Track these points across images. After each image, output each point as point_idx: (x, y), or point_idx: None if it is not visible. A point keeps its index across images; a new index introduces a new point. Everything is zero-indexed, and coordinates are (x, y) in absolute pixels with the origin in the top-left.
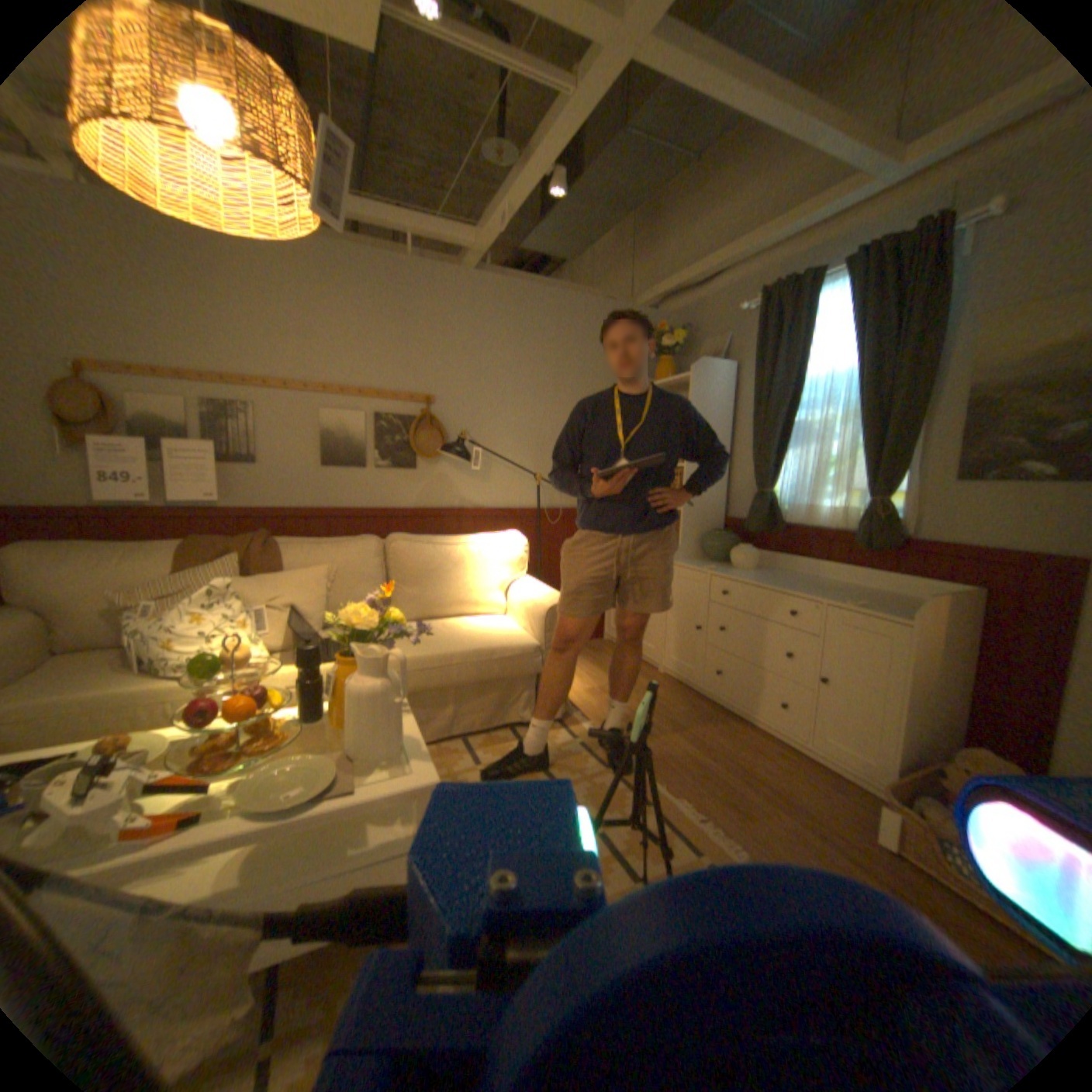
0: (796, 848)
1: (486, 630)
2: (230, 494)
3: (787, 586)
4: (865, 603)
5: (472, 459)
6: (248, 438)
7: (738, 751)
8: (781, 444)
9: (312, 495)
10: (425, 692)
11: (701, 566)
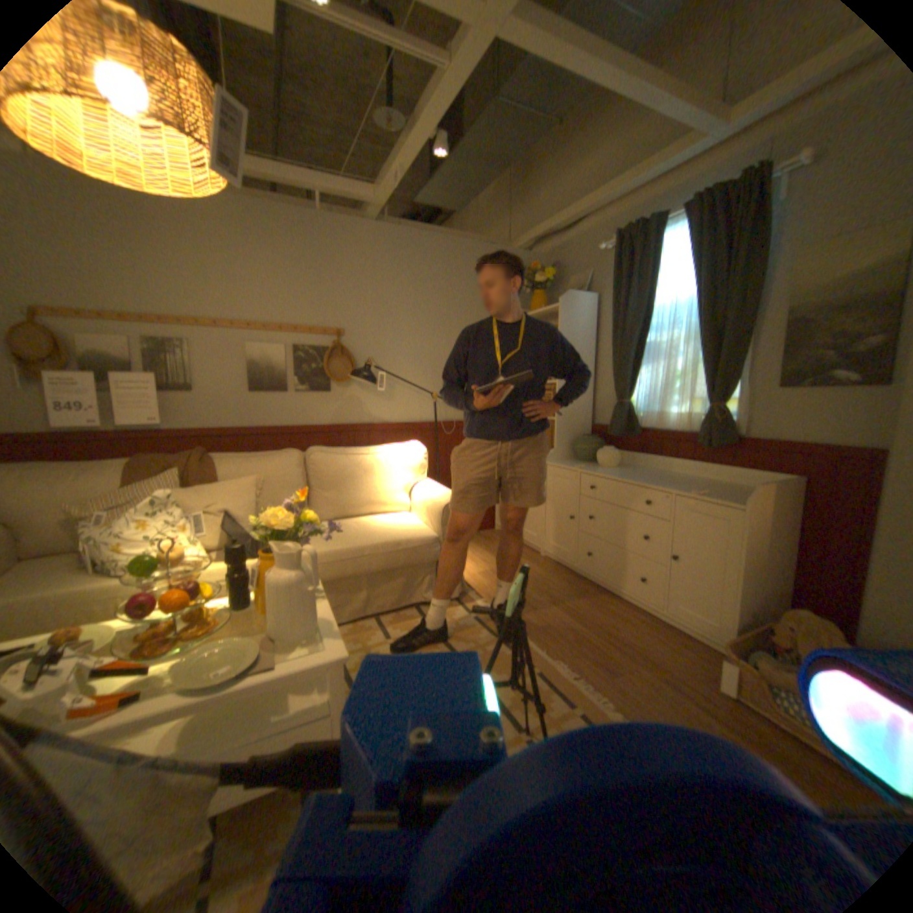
0: (653, 698)
1: (393, 526)
2: (170, 417)
3: (643, 480)
4: (706, 492)
5: (378, 381)
6: (184, 369)
7: (606, 619)
8: (636, 361)
9: (242, 416)
10: (342, 579)
11: (573, 466)
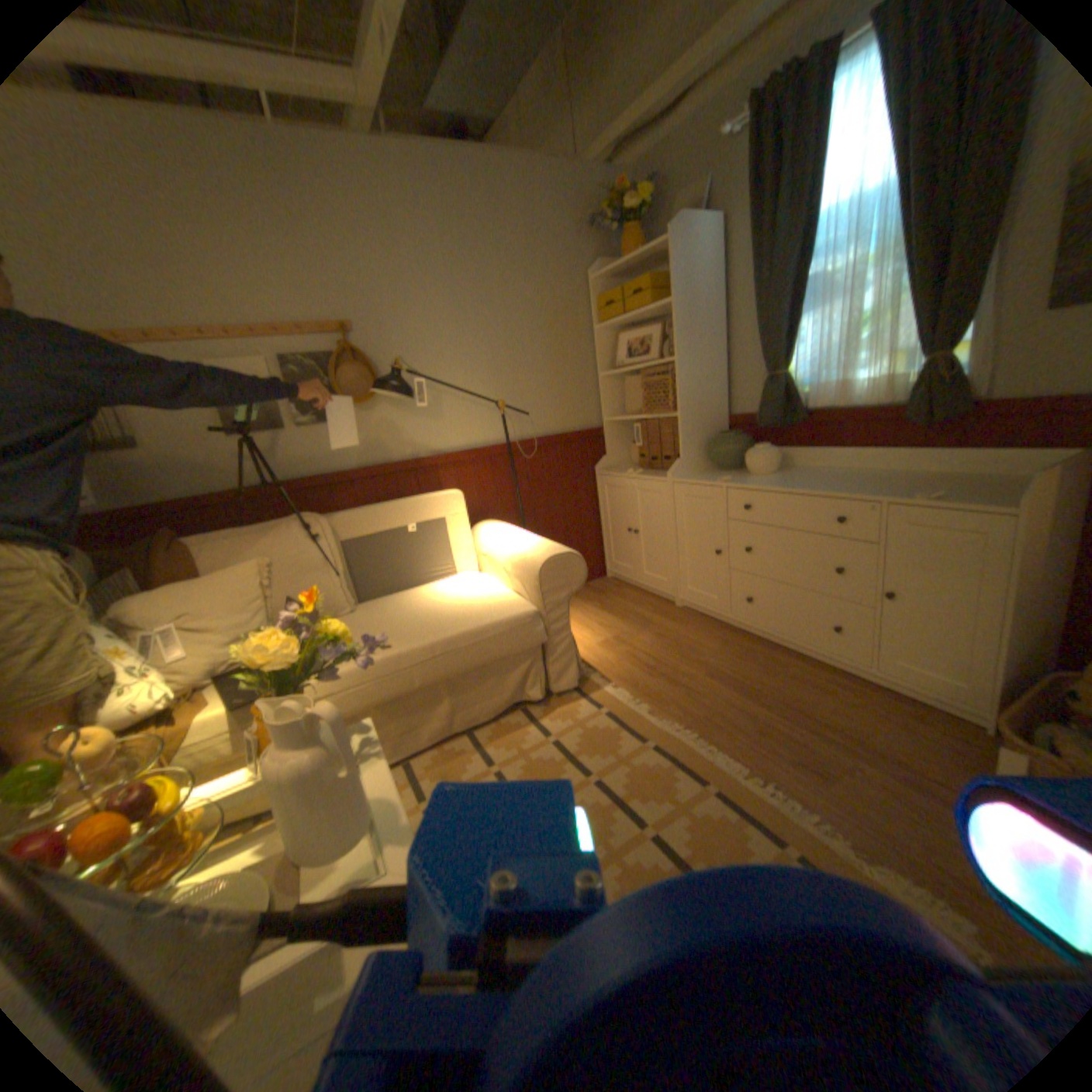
0: (893, 810)
1: (471, 602)
2: (114, 491)
3: (827, 487)
4: (941, 493)
5: (416, 394)
6: (115, 415)
7: (789, 689)
8: (793, 308)
9: (223, 473)
10: (410, 693)
11: (712, 479)
